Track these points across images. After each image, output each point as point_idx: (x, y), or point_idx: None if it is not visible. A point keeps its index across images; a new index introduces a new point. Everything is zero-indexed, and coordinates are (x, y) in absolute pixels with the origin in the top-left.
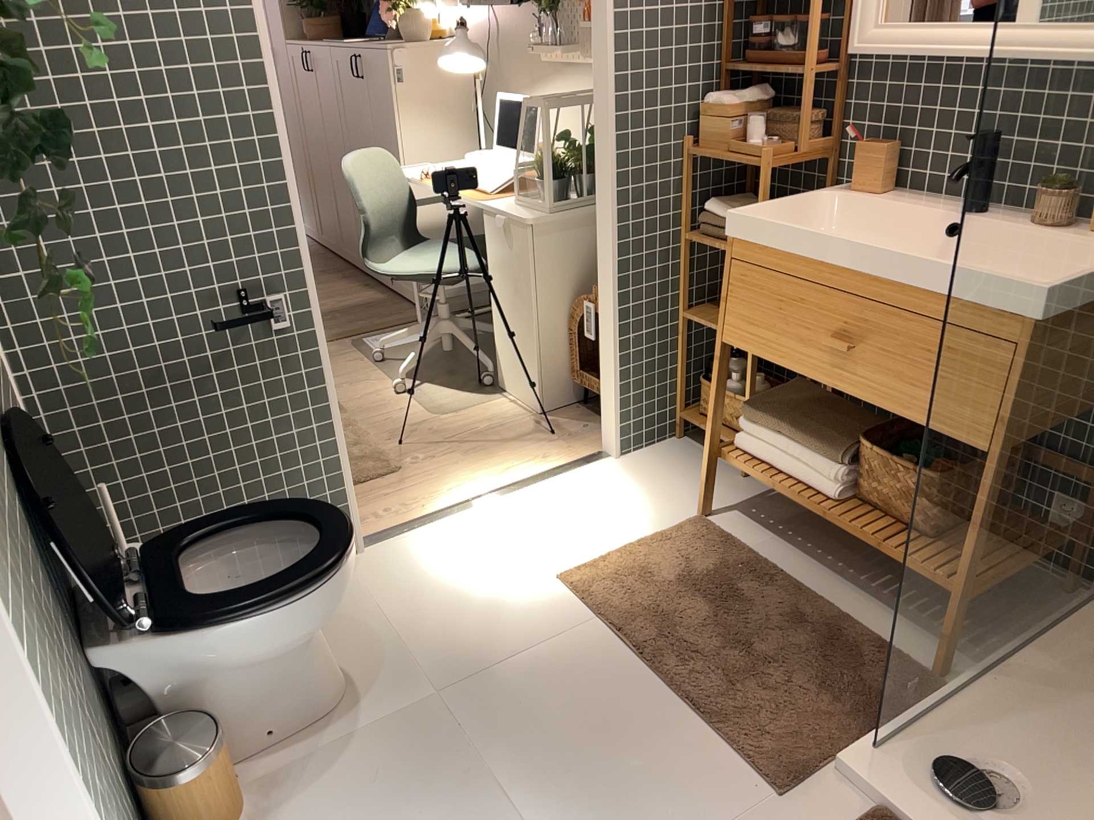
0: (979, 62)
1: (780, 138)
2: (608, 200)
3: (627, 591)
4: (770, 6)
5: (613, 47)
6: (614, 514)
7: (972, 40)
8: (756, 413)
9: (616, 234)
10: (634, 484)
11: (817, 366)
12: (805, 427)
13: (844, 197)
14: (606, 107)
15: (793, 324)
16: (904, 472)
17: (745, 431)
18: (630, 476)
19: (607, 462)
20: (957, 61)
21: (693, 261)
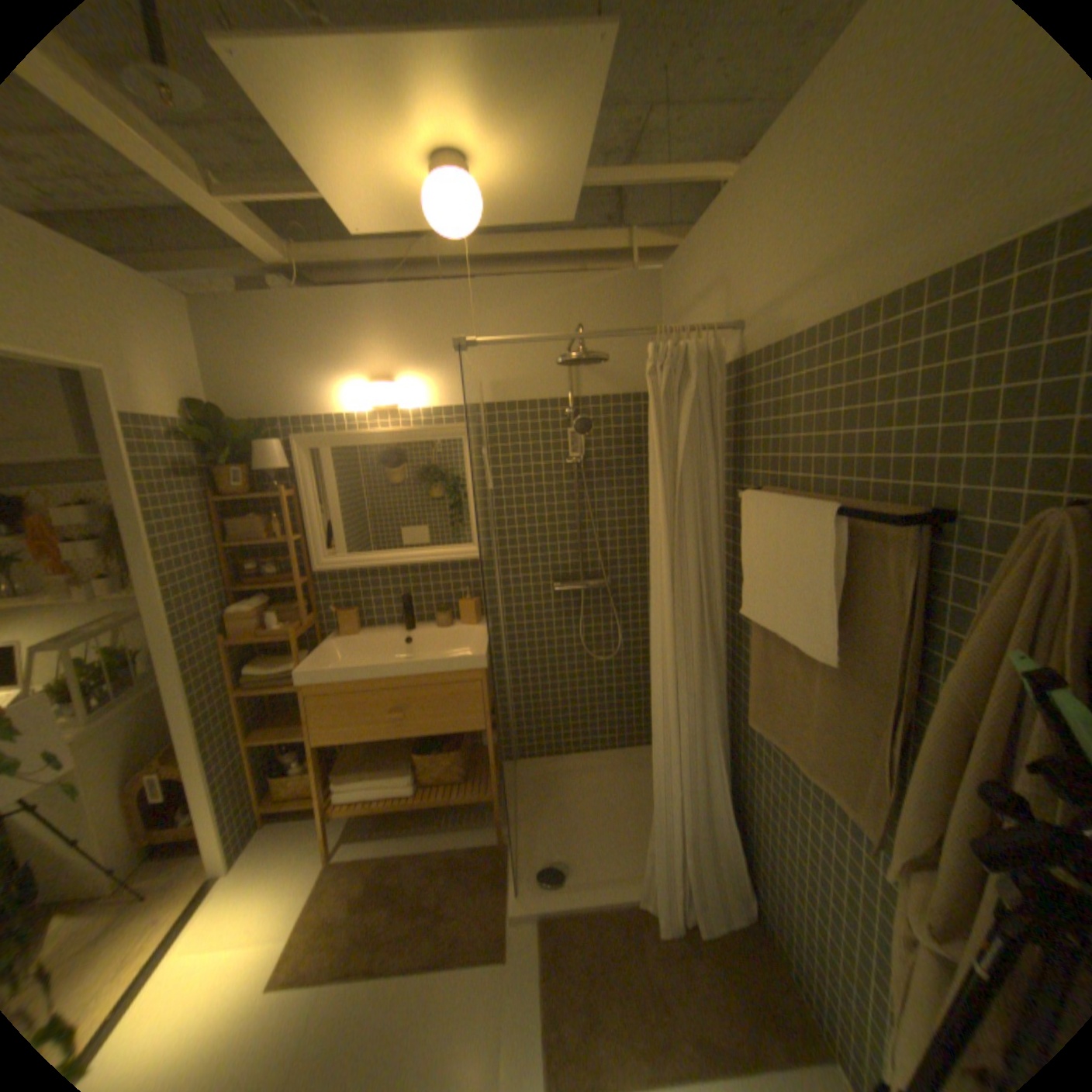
0: (396, 567)
1: (285, 619)
2: (175, 695)
3: (321, 948)
4: (253, 552)
5: (157, 597)
6: (260, 912)
7: (389, 559)
8: (333, 777)
9: (186, 715)
10: (255, 881)
11: (371, 731)
12: (366, 768)
13: (336, 639)
14: (160, 635)
15: (347, 716)
16: (431, 760)
17: (330, 792)
18: (246, 879)
19: (218, 883)
20: (385, 568)
21: (235, 708)
